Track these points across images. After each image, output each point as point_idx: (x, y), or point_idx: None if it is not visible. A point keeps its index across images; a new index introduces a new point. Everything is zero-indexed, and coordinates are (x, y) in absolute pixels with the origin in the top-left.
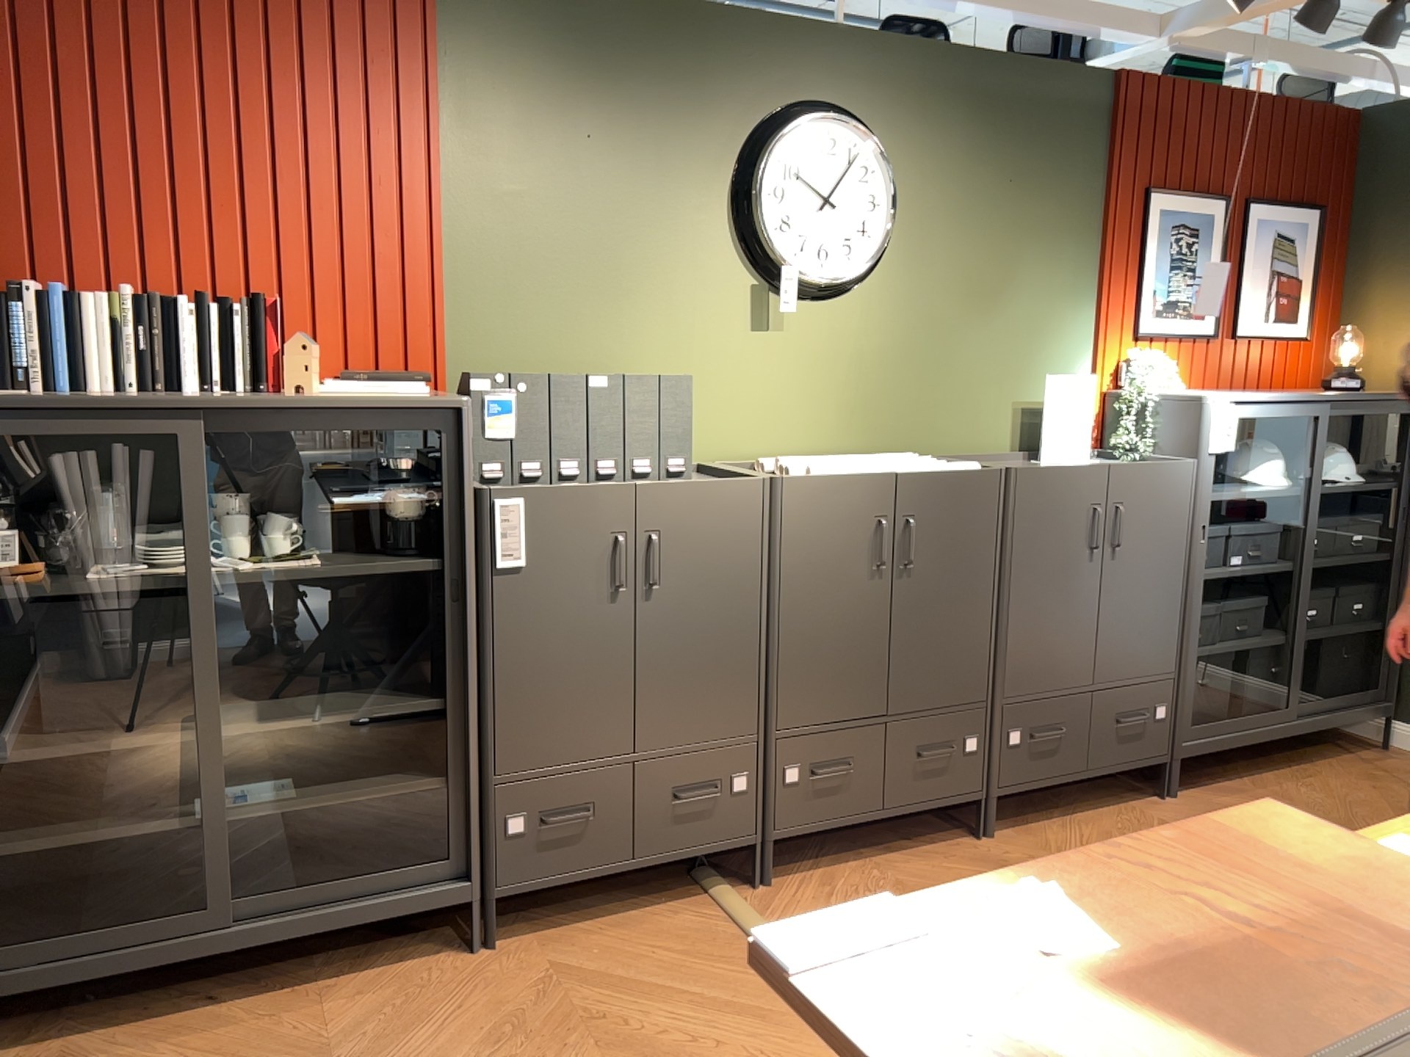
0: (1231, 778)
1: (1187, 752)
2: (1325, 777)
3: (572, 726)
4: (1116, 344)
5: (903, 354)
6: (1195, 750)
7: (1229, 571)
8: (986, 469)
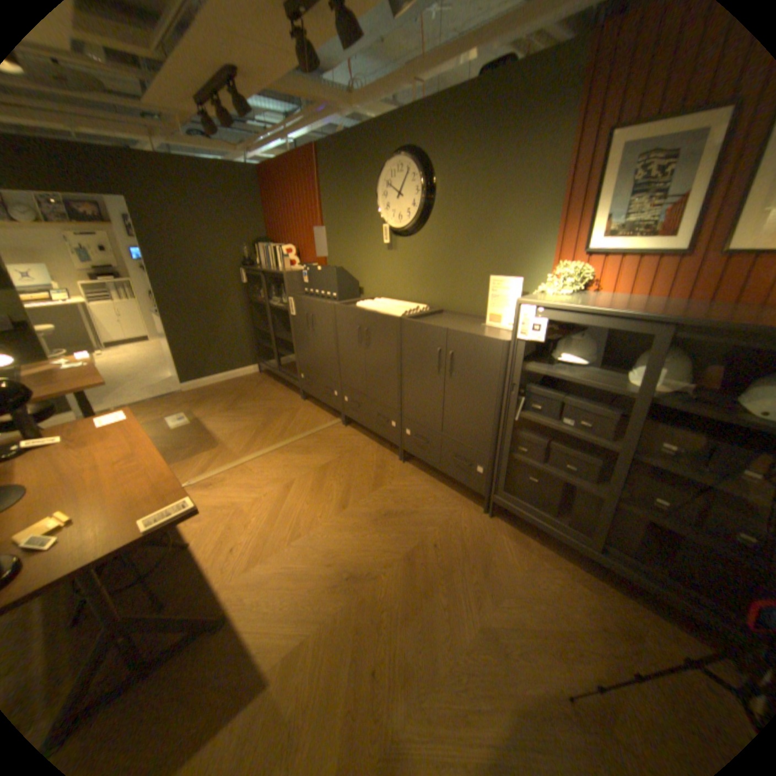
0: (544, 545)
1: (495, 500)
2: (597, 599)
3: (307, 358)
4: (568, 257)
5: (439, 261)
6: (501, 503)
7: (551, 424)
8: (396, 317)
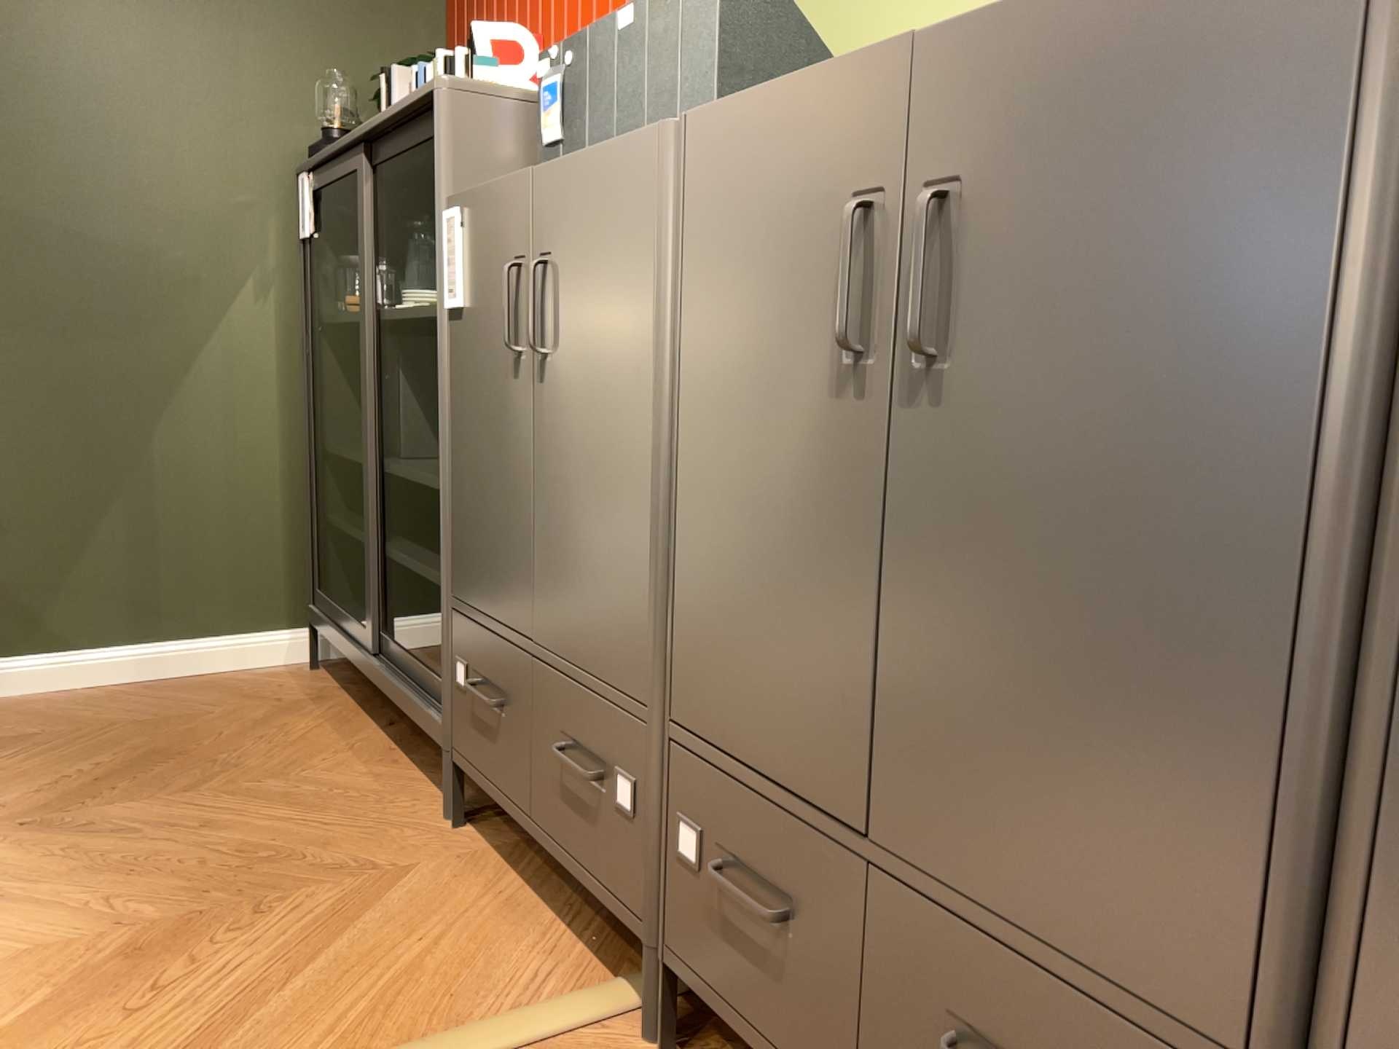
0: None
1: None
2: None
3: (491, 559)
4: None
5: None
6: None
7: None
8: None
